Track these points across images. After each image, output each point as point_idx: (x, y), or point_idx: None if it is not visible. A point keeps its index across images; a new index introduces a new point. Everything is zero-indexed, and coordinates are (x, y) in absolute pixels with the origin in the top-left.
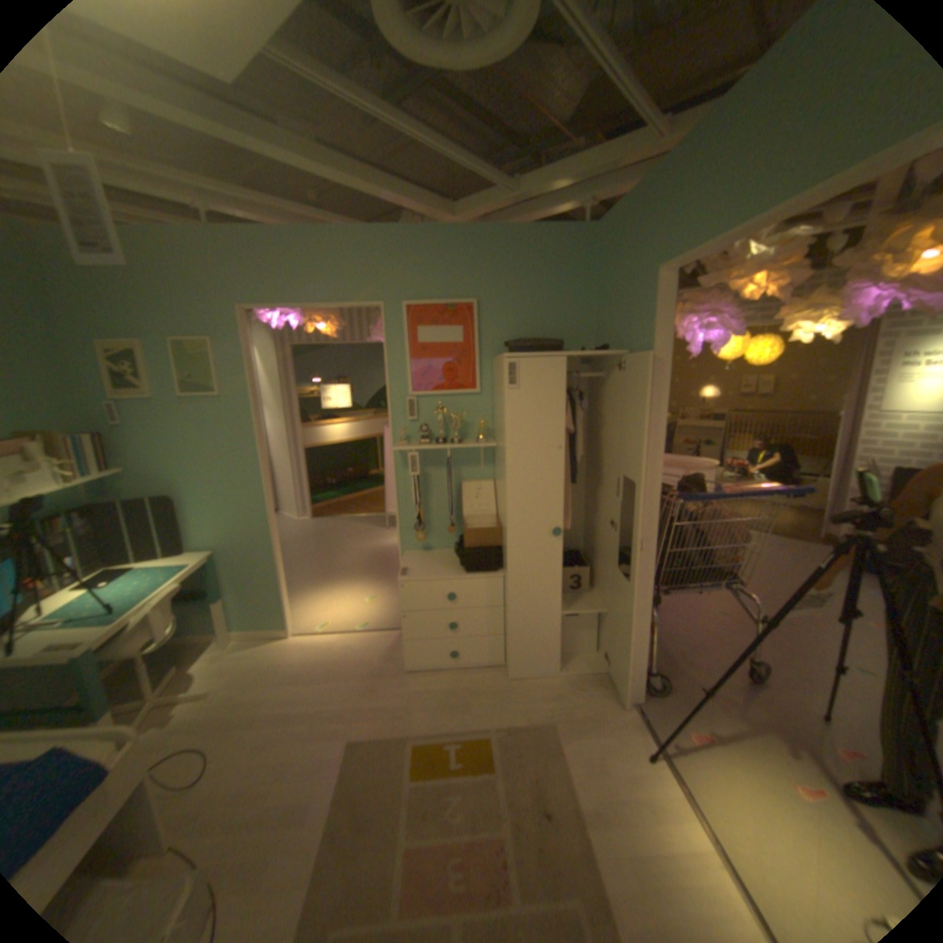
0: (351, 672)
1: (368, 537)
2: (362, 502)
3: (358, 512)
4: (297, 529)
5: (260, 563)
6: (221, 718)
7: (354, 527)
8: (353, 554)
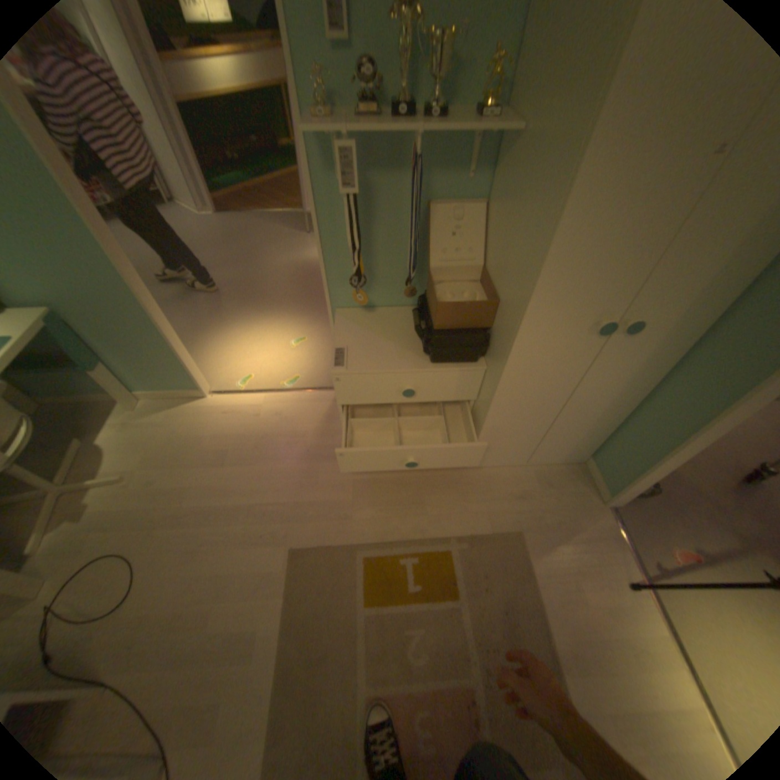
0: (285, 448)
1: (287, 246)
2: (275, 190)
3: (272, 206)
4: (200, 230)
5: (134, 320)
6: (142, 508)
7: (269, 229)
8: (272, 271)
